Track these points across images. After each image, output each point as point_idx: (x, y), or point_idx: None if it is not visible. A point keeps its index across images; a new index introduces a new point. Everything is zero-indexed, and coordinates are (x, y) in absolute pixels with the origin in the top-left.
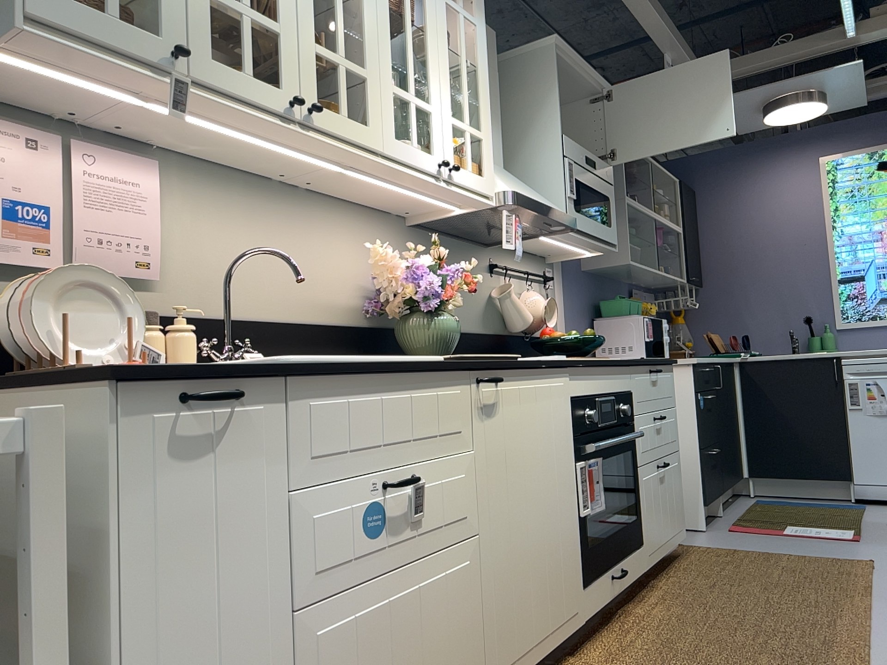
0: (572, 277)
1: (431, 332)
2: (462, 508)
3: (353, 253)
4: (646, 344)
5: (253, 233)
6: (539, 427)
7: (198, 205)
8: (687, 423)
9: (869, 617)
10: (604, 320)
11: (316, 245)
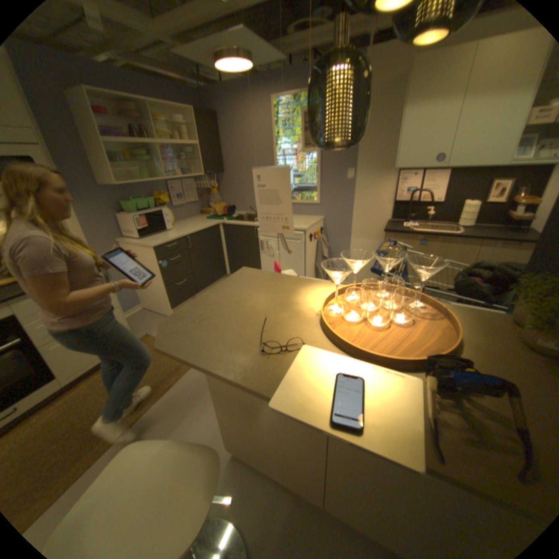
0: (80, 194)
1: None
2: None
3: None
4: (139, 230)
5: None
6: None
7: None
8: (158, 275)
9: (131, 426)
10: (121, 214)
11: None
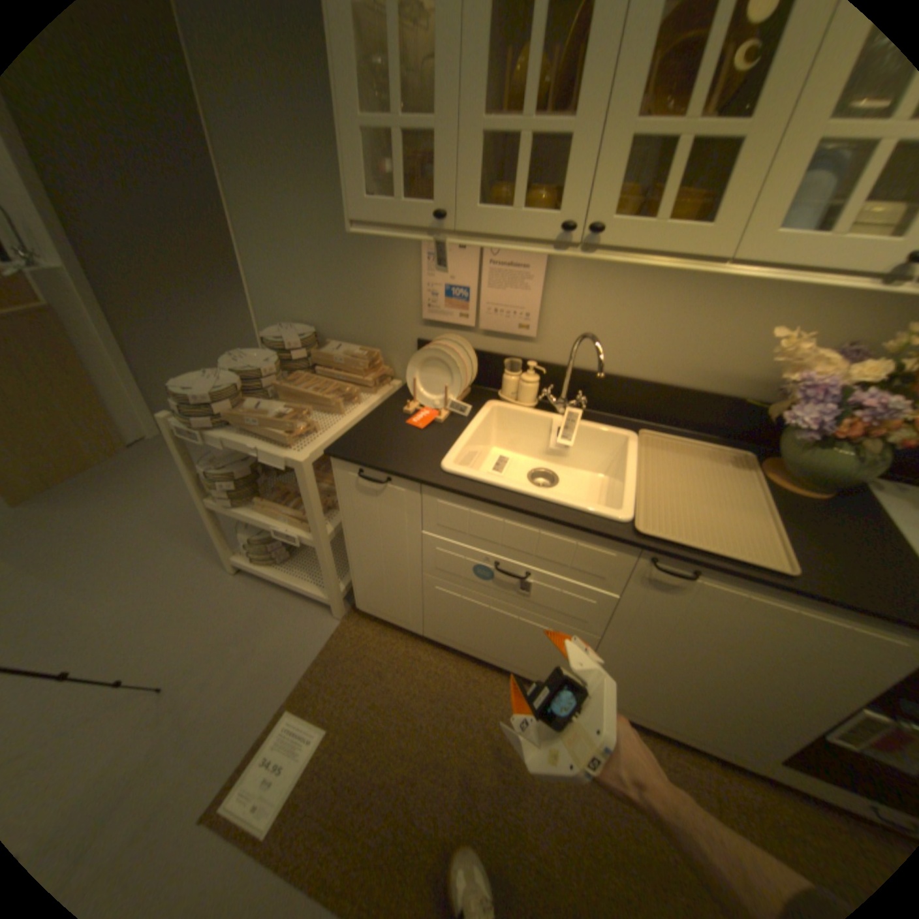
0: None
1: (803, 458)
2: (583, 615)
3: (802, 319)
4: None
5: (641, 298)
6: (775, 641)
7: (587, 274)
8: None
9: None
10: None
11: (731, 310)
